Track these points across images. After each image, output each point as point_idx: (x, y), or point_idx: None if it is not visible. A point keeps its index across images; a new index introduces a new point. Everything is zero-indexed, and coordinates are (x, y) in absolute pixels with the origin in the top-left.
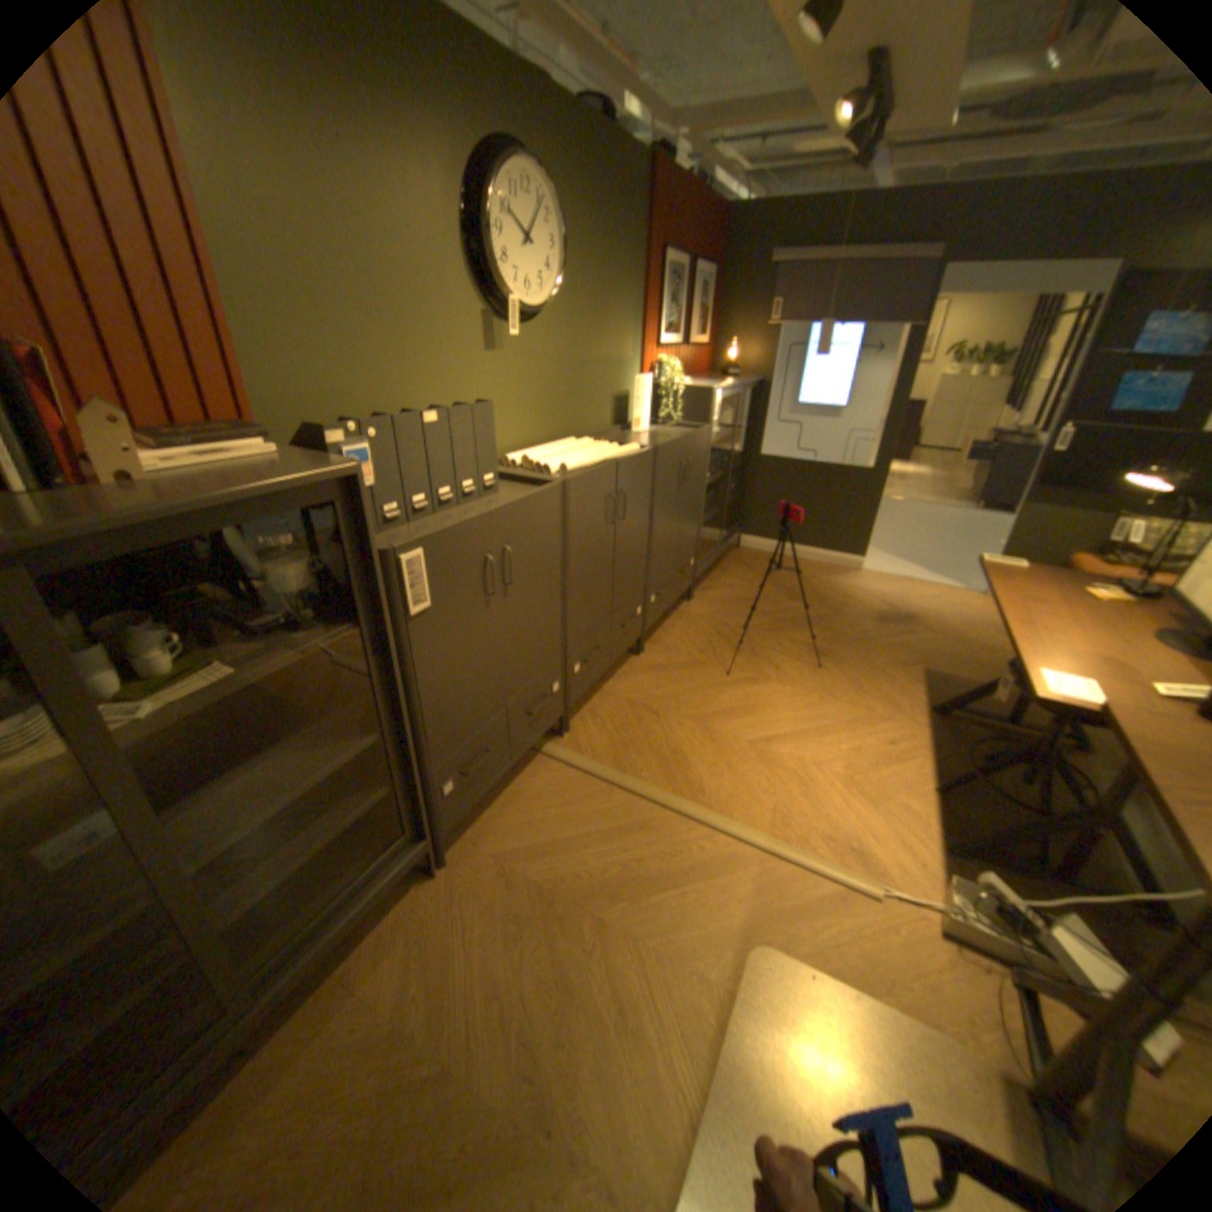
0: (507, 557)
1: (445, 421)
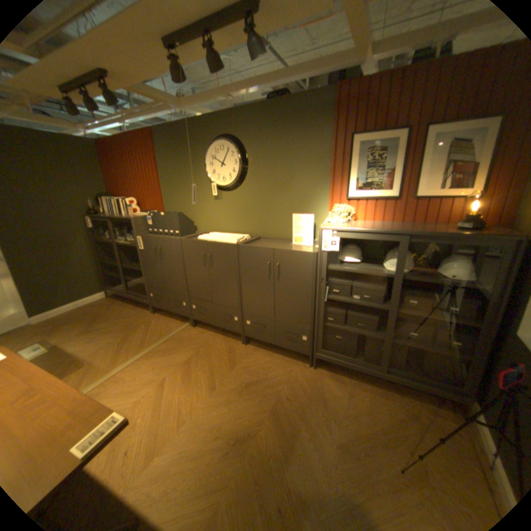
0: (160, 249)
1: (165, 215)
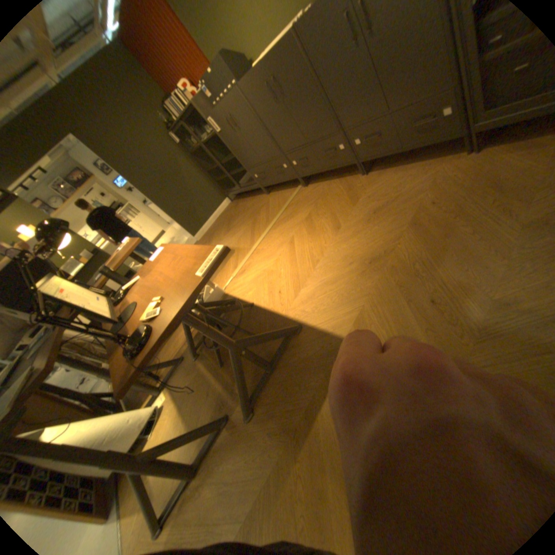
0: (231, 117)
1: (212, 69)
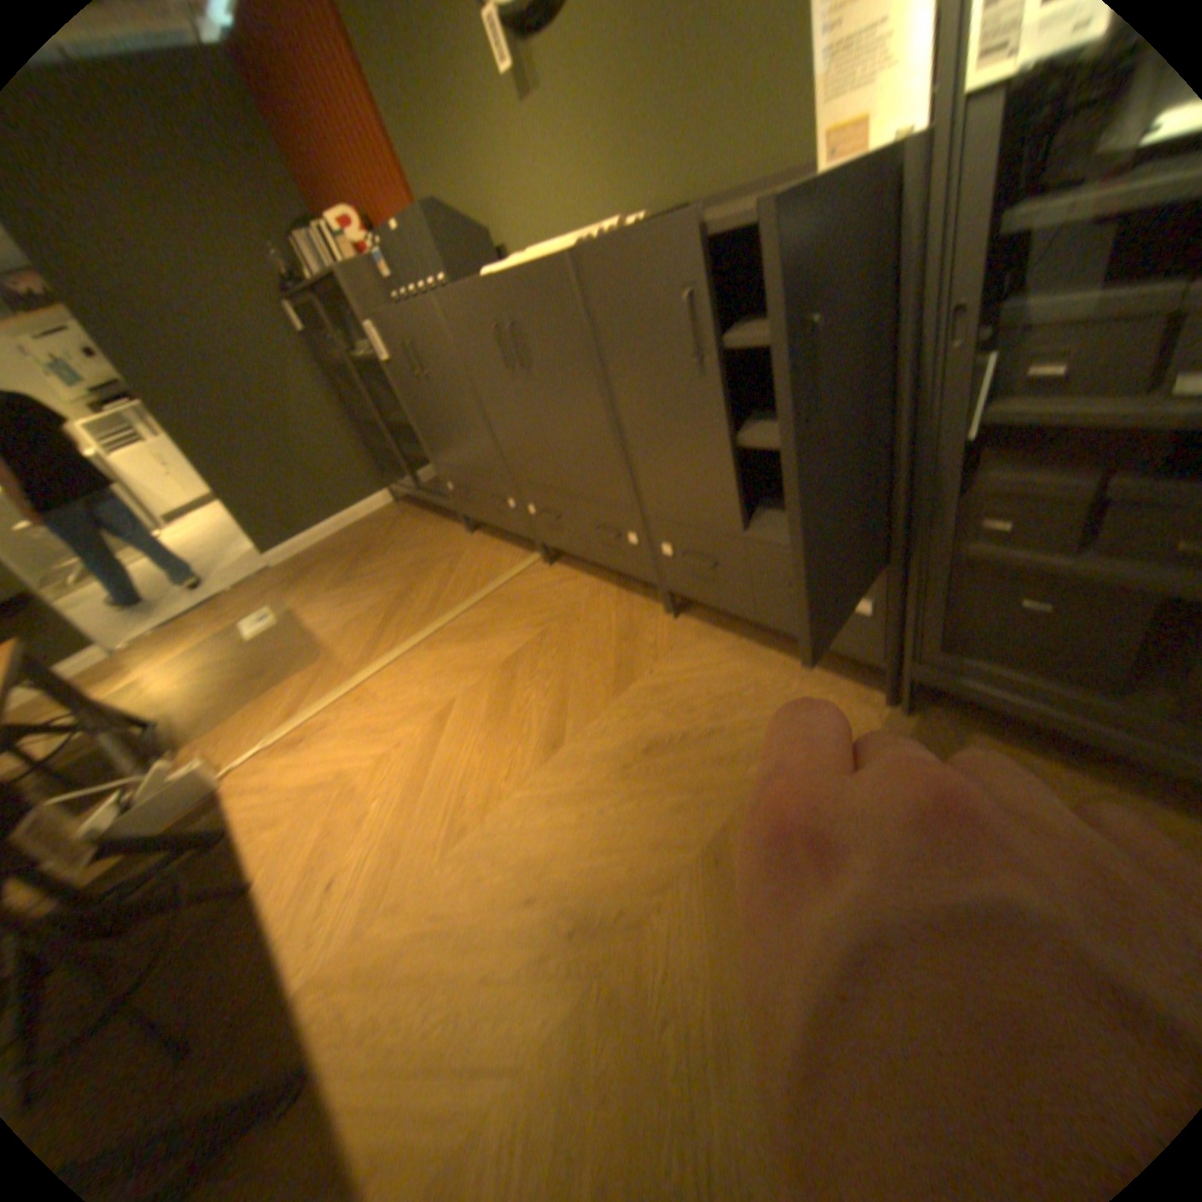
0: (414, 348)
1: (400, 225)
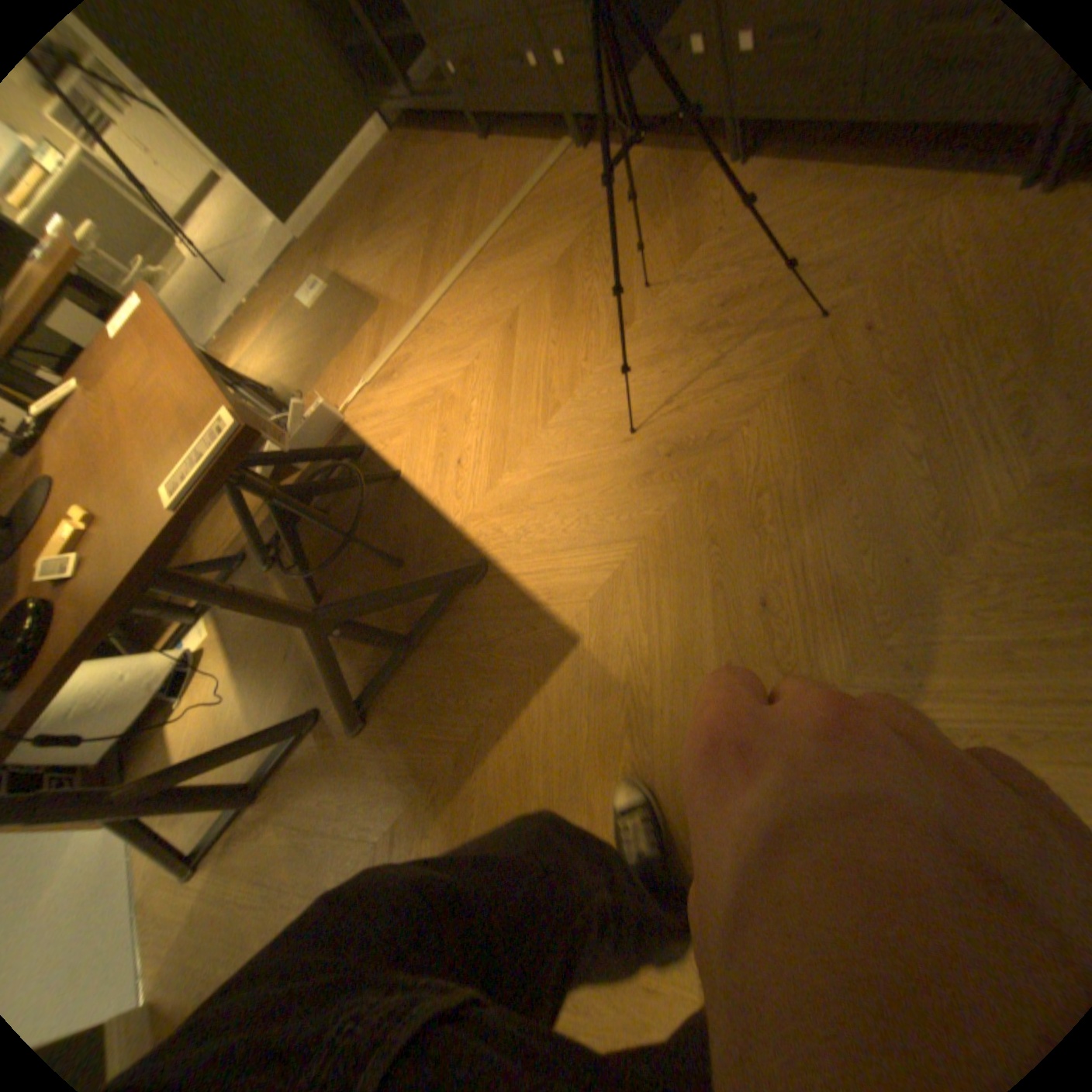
0: None
1: None
